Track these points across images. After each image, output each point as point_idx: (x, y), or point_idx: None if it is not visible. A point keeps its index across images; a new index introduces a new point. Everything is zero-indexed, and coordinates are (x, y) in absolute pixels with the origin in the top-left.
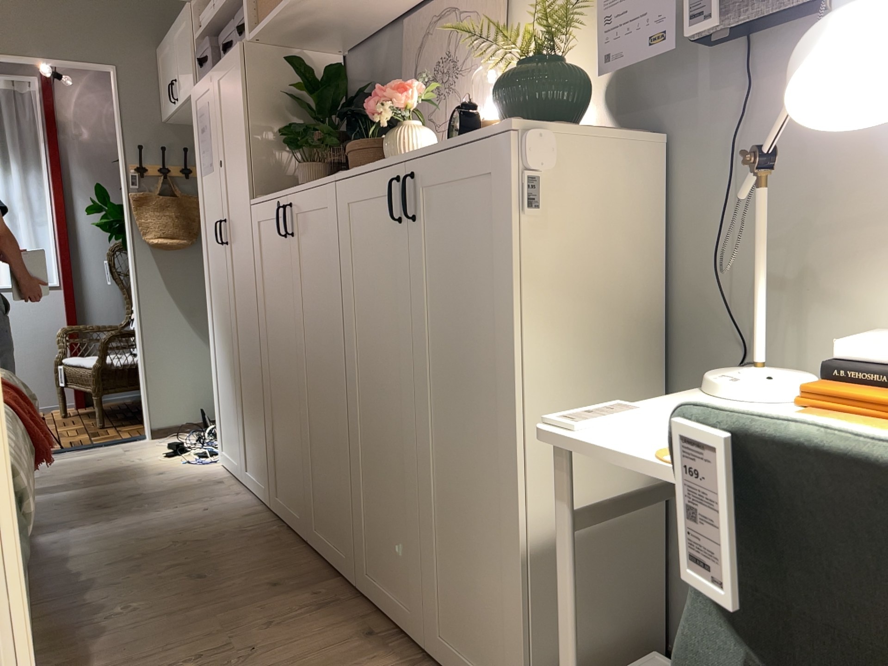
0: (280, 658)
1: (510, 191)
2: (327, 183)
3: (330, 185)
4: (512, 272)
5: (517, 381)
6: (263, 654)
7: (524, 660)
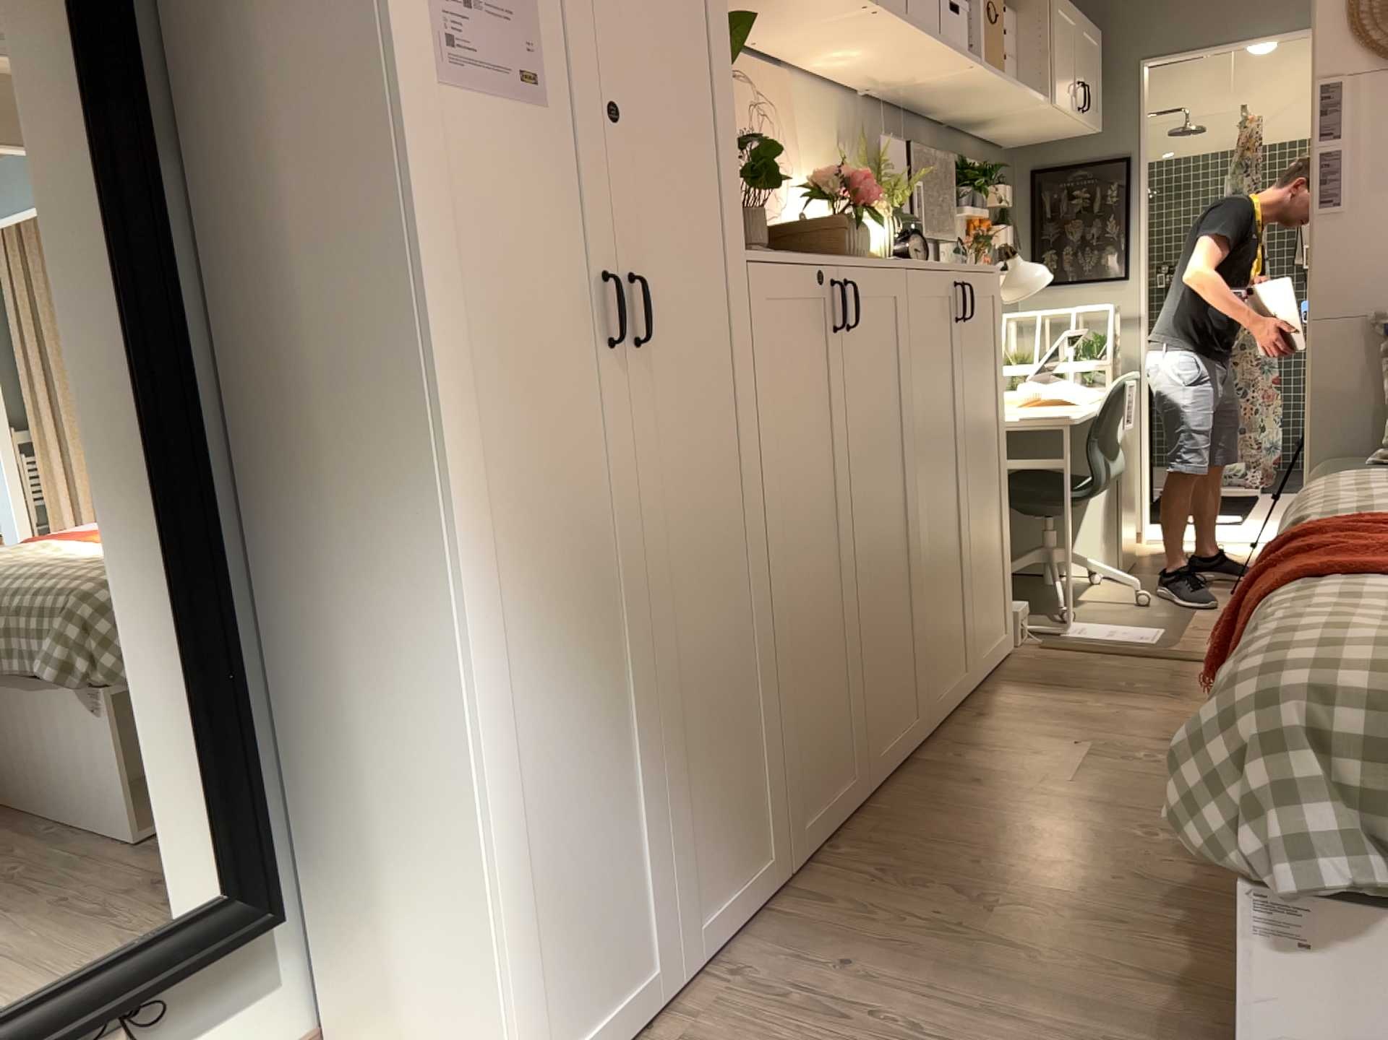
0: (1062, 733)
1: (1000, 306)
2: (897, 267)
3: (903, 270)
4: (1002, 355)
5: (1006, 420)
6: (1069, 740)
7: (1012, 591)
